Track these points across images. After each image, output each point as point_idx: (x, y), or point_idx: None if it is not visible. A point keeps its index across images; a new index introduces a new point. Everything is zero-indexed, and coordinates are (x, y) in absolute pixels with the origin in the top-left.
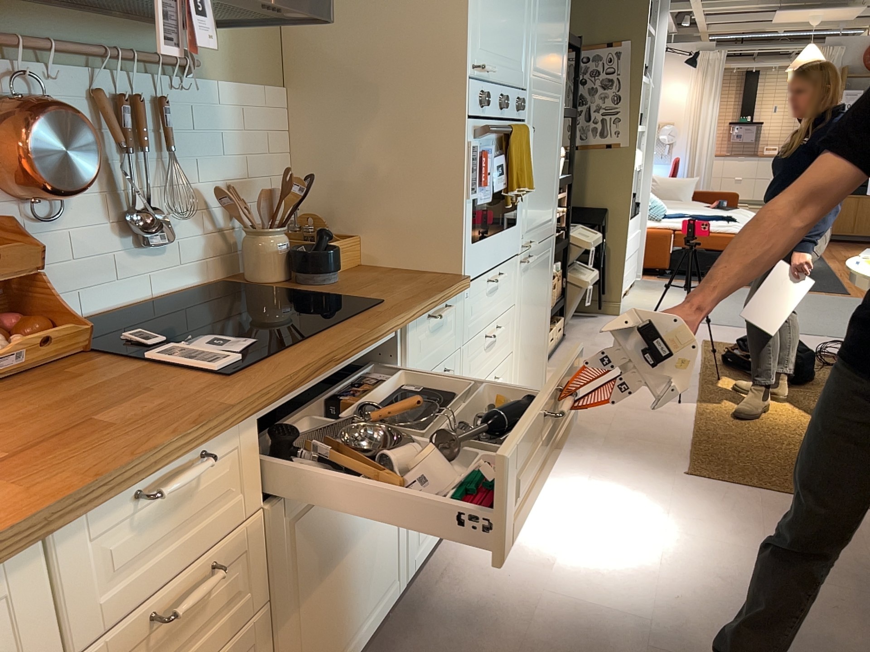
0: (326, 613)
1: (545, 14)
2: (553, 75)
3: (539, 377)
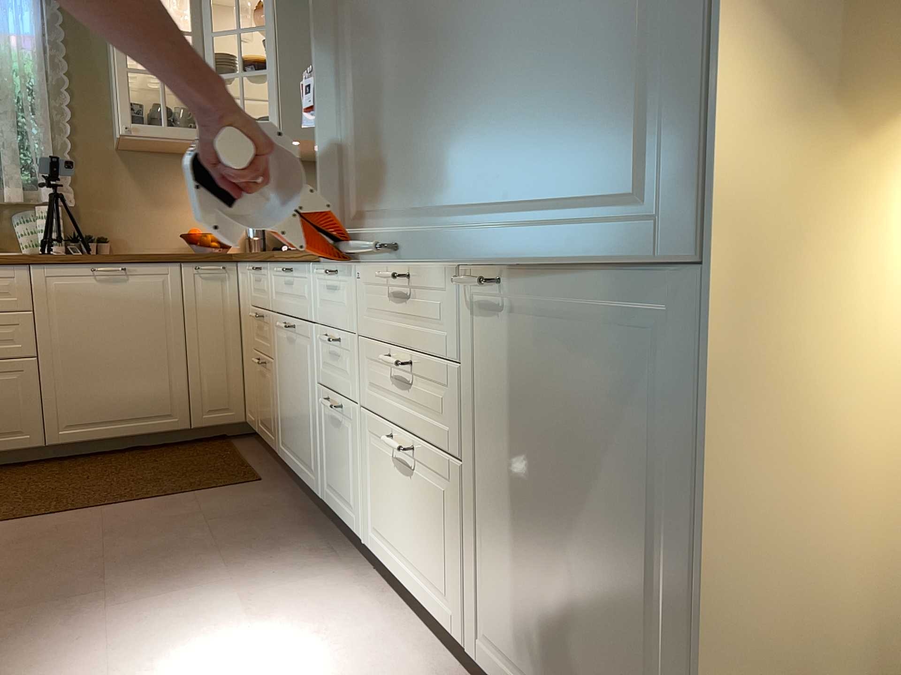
0: (286, 410)
1: None
2: None
3: None
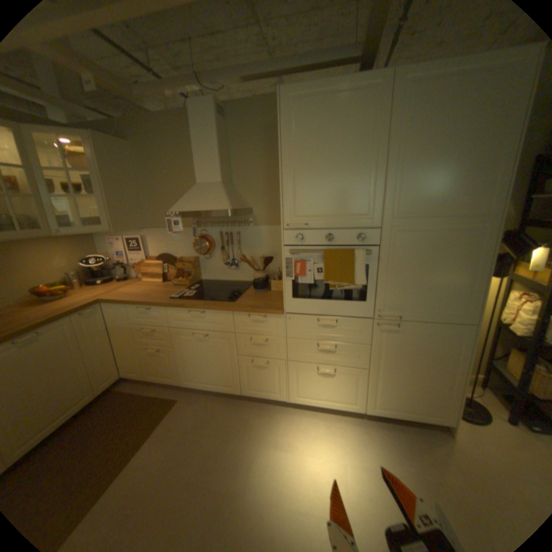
0: (194, 368)
1: (419, 174)
2: (456, 211)
3: (436, 410)
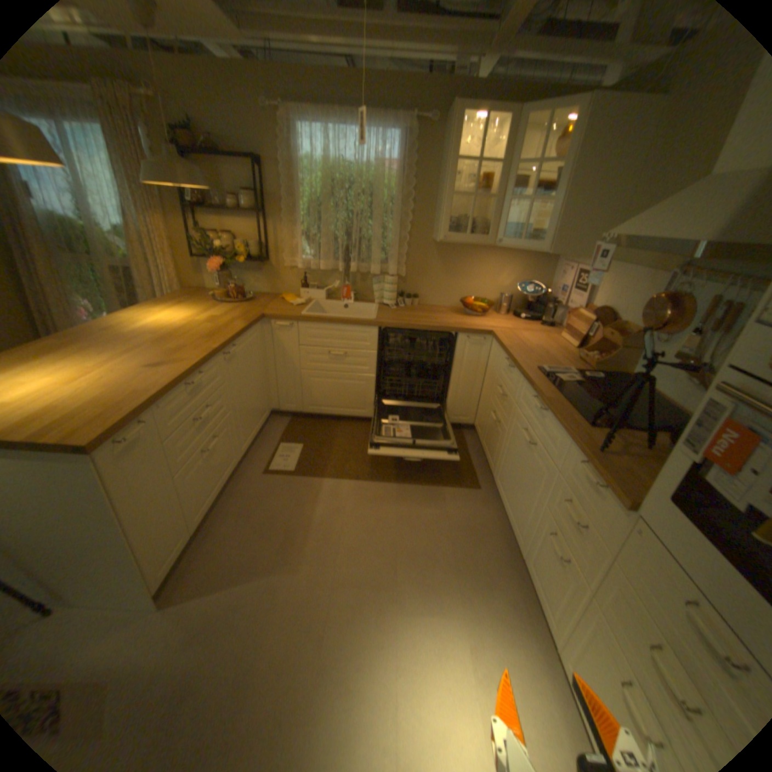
0: (510, 473)
1: None
2: None
3: None
